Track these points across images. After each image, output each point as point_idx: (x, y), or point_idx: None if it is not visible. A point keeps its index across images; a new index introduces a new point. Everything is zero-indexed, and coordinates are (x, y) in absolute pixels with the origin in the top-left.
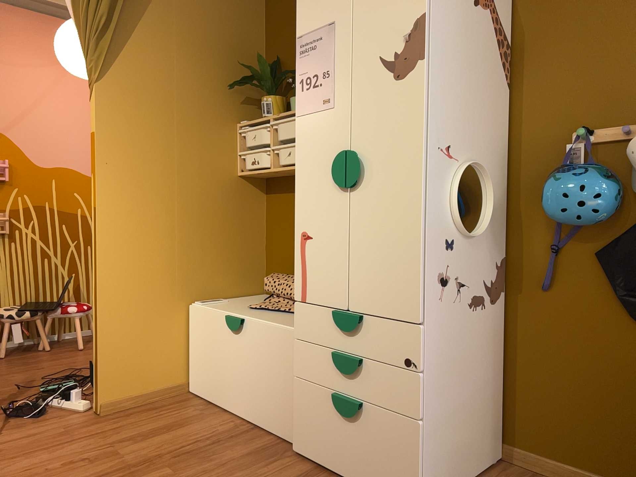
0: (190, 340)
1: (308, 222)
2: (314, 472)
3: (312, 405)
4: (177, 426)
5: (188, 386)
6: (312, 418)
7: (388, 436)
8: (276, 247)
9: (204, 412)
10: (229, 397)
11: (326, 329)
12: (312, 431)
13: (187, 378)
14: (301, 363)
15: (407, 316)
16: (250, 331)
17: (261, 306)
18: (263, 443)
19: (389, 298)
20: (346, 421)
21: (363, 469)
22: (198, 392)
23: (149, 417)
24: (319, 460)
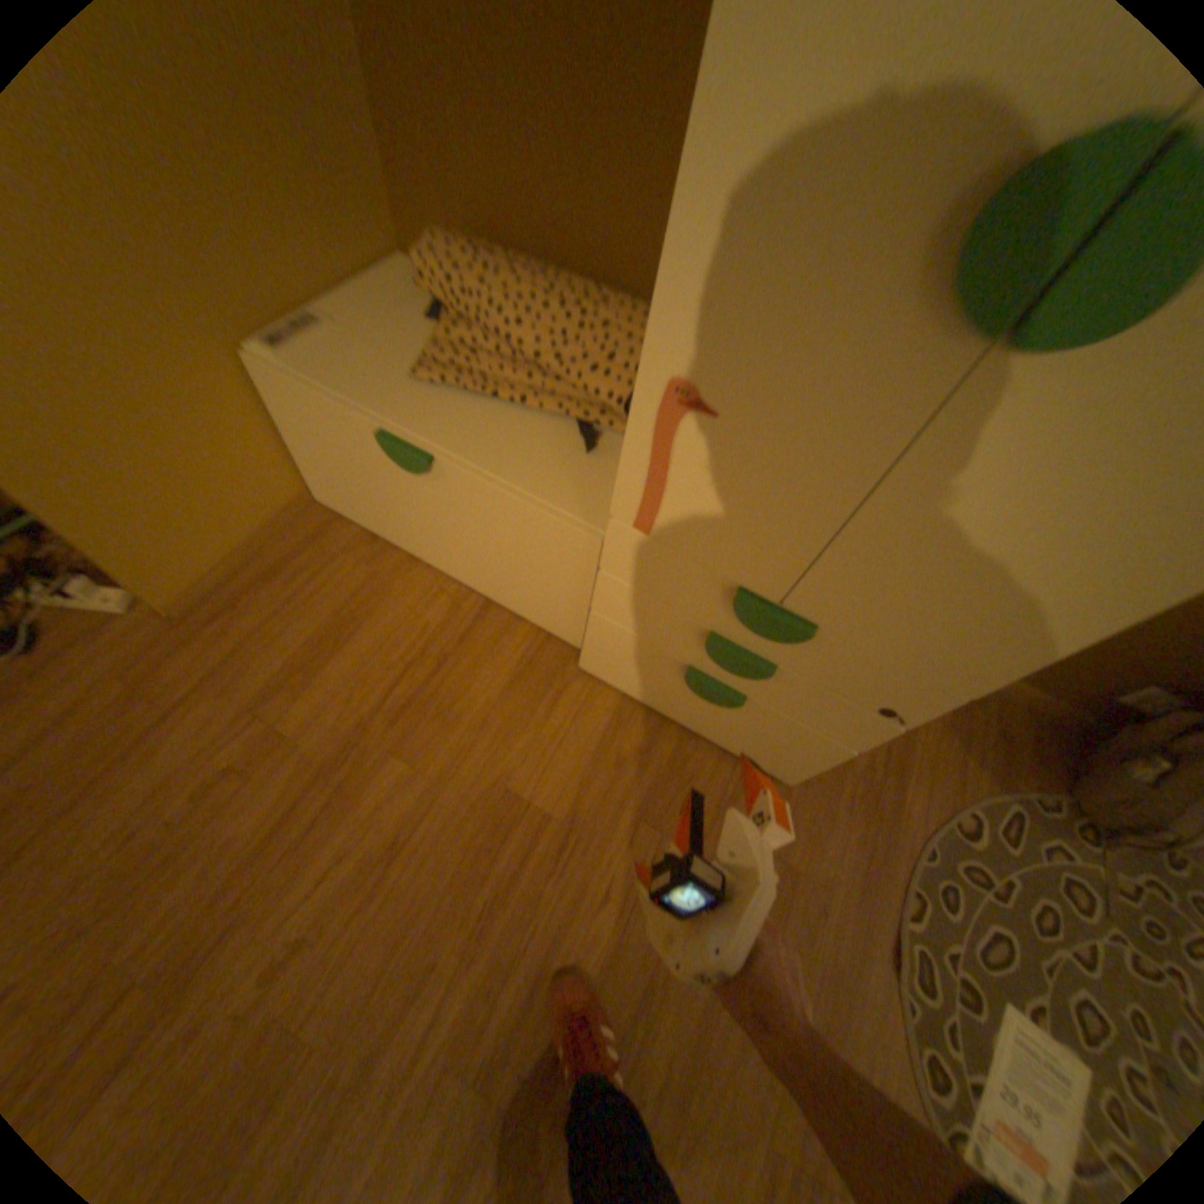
0: (279, 423)
1: (713, 362)
2: (625, 708)
3: (631, 654)
4: (349, 622)
5: (312, 494)
6: (627, 663)
7: (781, 736)
8: (410, 123)
9: (379, 567)
10: (421, 548)
11: (698, 598)
12: (624, 672)
13: (304, 483)
14: (614, 605)
15: (946, 680)
16: (460, 486)
17: (447, 378)
18: (520, 645)
19: (918, 641)
20: (704, 698)
21: (715, 732)
22: (342, 513)
23: (282, 606)
24: (632, 694)
